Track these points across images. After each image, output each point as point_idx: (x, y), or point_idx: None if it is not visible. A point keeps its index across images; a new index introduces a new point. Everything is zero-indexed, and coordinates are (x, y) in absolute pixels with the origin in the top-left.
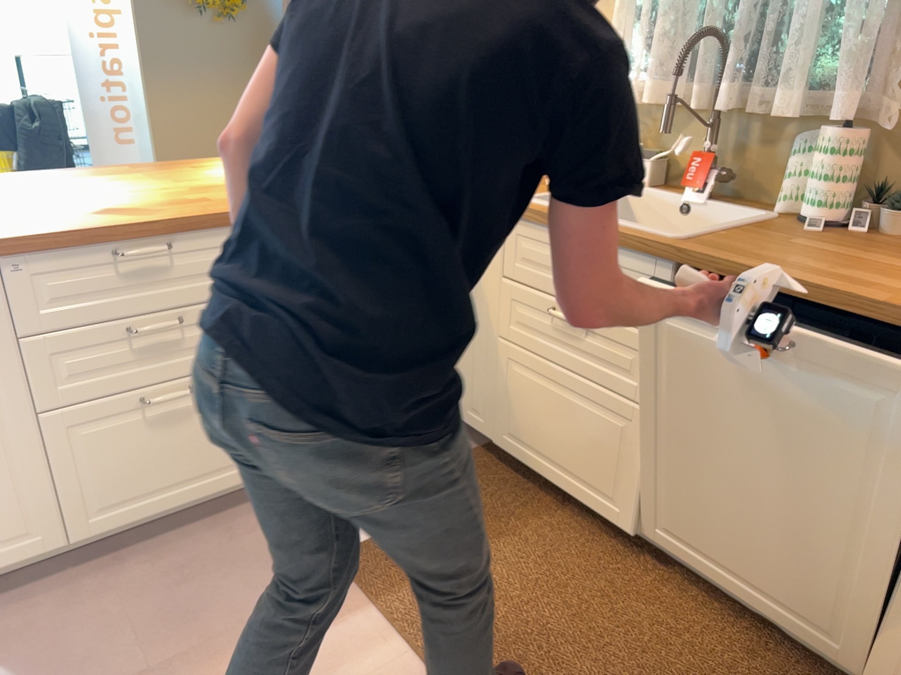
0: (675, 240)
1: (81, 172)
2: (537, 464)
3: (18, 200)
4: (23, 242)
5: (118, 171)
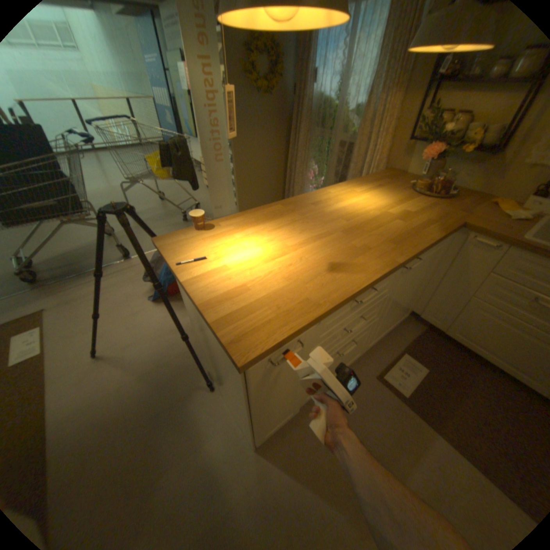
0: None
1: (263, 213)
2: (479, 351)
3: (268, 251)
4: (327, 311)
5: (280, 210)
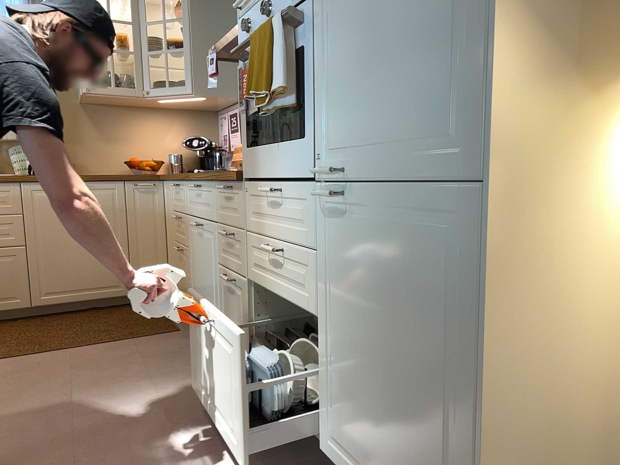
0: (13, 176)
1: None
2: None
3: None
4: None
5: None
